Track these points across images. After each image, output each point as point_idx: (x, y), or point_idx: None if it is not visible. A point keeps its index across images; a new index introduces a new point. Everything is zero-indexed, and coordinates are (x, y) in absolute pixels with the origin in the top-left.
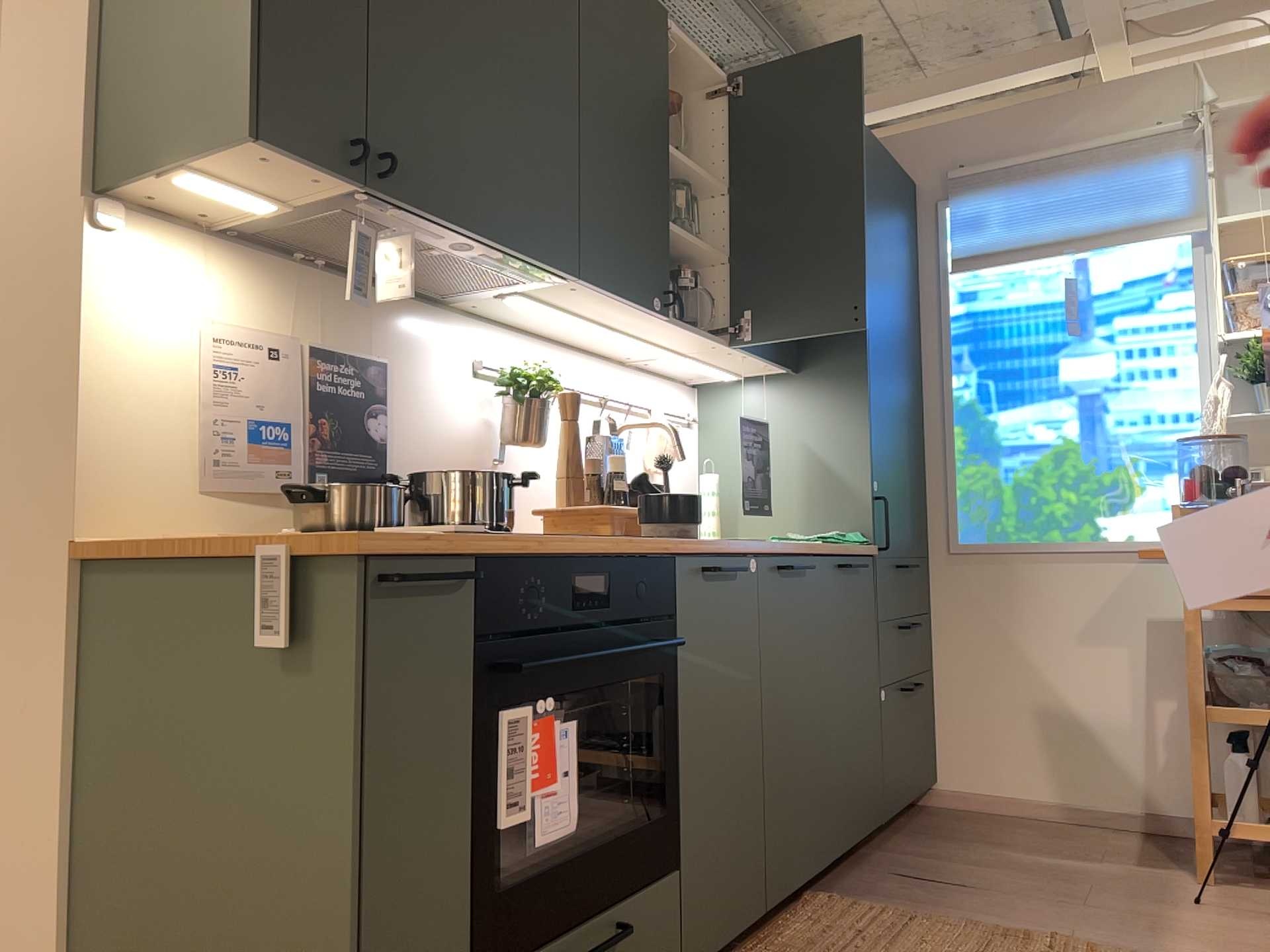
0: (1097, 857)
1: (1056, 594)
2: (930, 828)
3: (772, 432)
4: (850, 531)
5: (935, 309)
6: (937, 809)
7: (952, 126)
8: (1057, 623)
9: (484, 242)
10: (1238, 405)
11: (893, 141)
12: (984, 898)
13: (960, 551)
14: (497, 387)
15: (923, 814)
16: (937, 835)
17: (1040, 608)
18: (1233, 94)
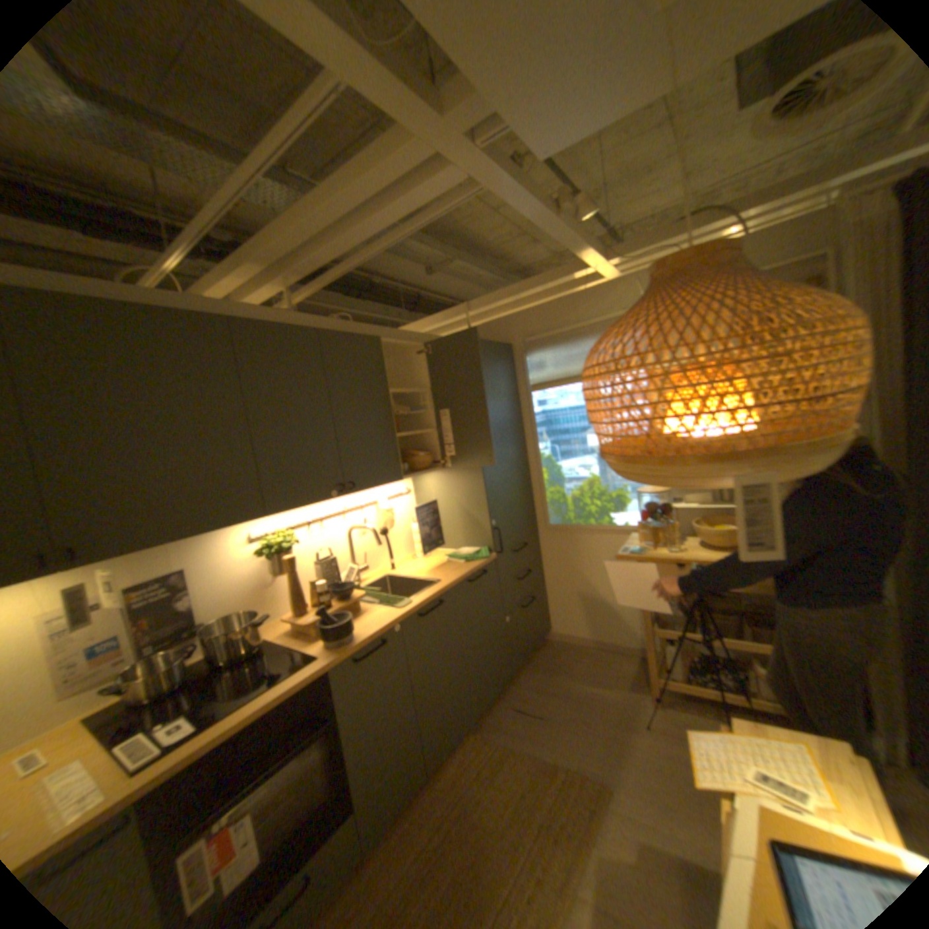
0: (611, 686)
1: (594, 550)
2: (542, 664)
3: (444, 496)
4: (482, 546)
5: (527, 409)
6: (550, 643)
7: (525, 311)
8: (596, 563)
9: (183, 540)
10: None
11: (498, 320)
12: (547, 732)
13: (550, 529)
14: (258, 554)
15: (543, 650)
16: (543, 670)
17: (588, 556)
18: None
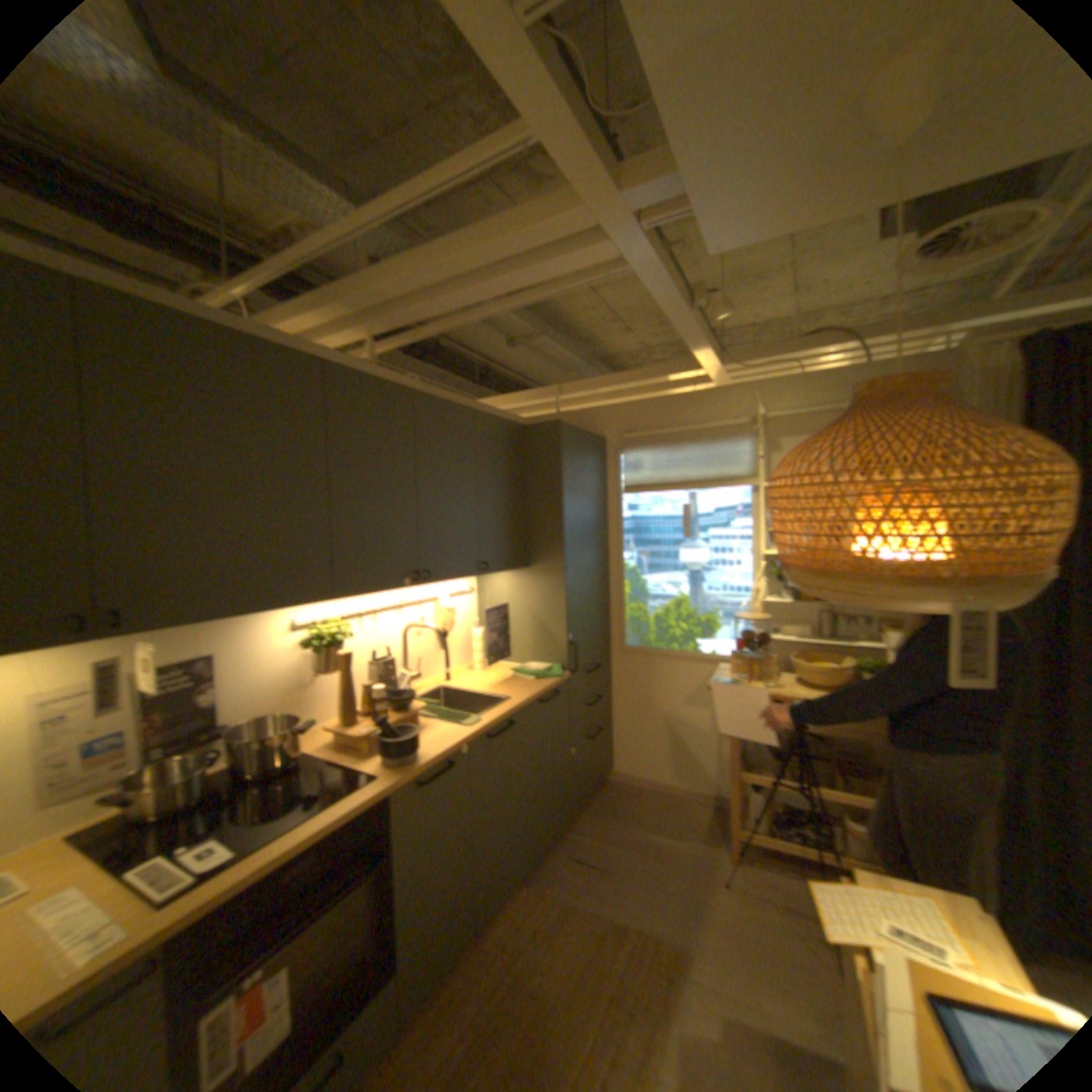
0: (683, 837)
1: (674, 679)
2: (603, 807)
3: (514, 600)
4: (554, 663)
5: (615, 512)
6: (612, 785)
7: (626, 405)
8: (675, 694)
9: (240, 617)
10: (773, 586)
11: (594, 410)
12: (613, 887)
13: (626, 650)
14: (305, 645)
15: (603, 791)
16: (605, 814)
17: (666, 685)
18: (780, 402)
